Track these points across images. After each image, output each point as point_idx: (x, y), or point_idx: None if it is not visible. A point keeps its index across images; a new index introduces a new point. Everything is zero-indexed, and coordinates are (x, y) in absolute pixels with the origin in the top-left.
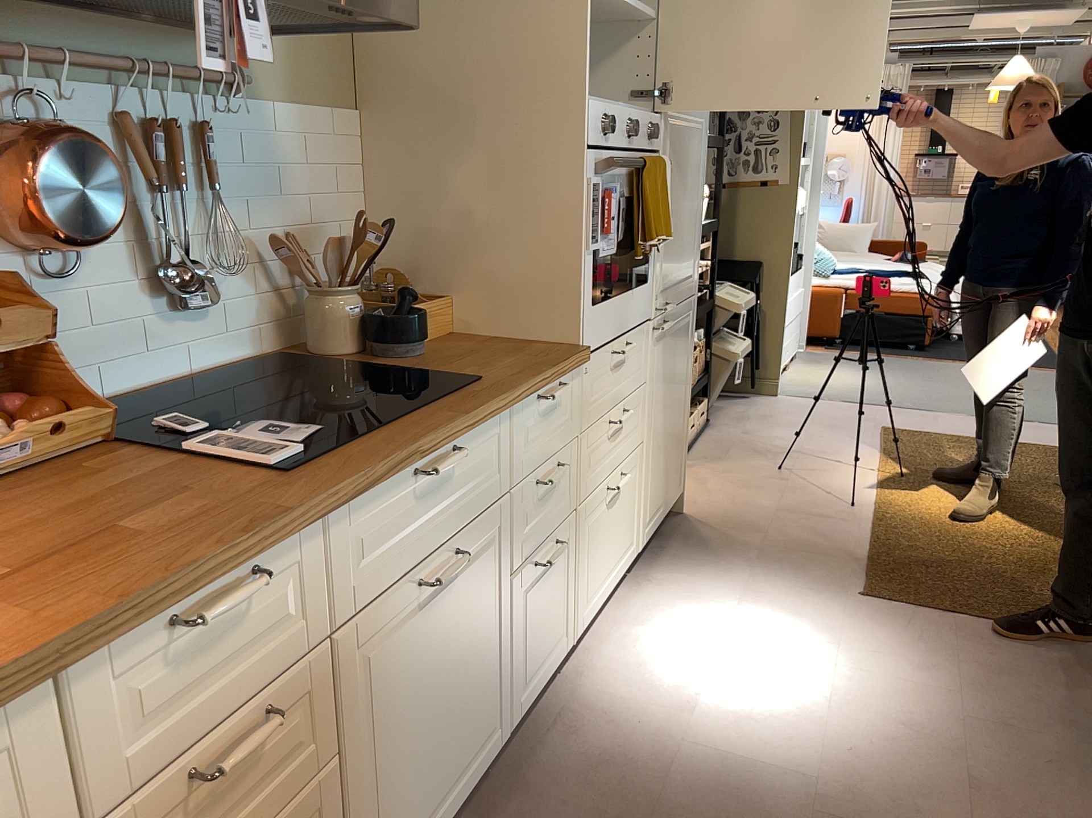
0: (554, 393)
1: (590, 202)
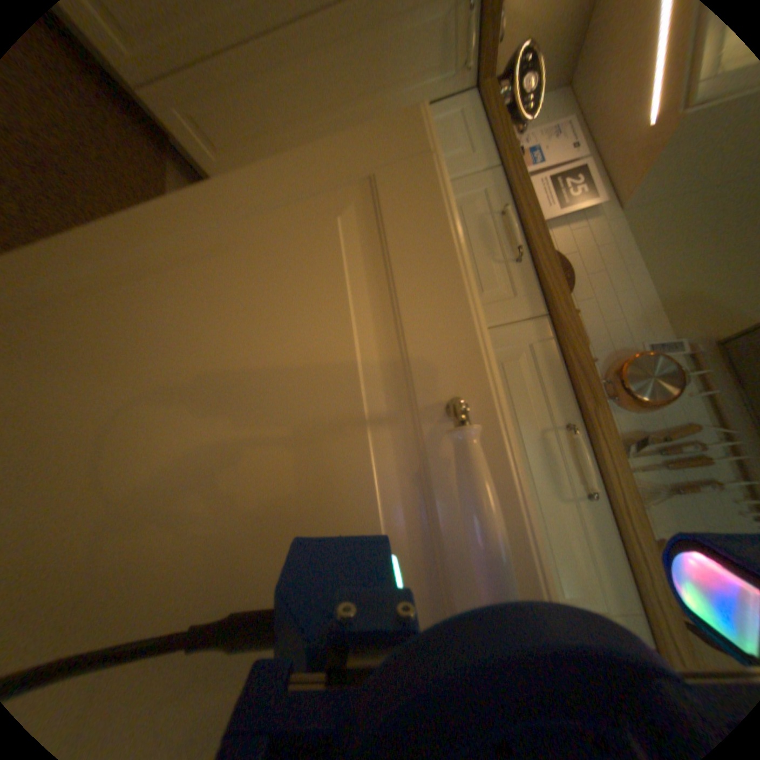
0: None
1: None
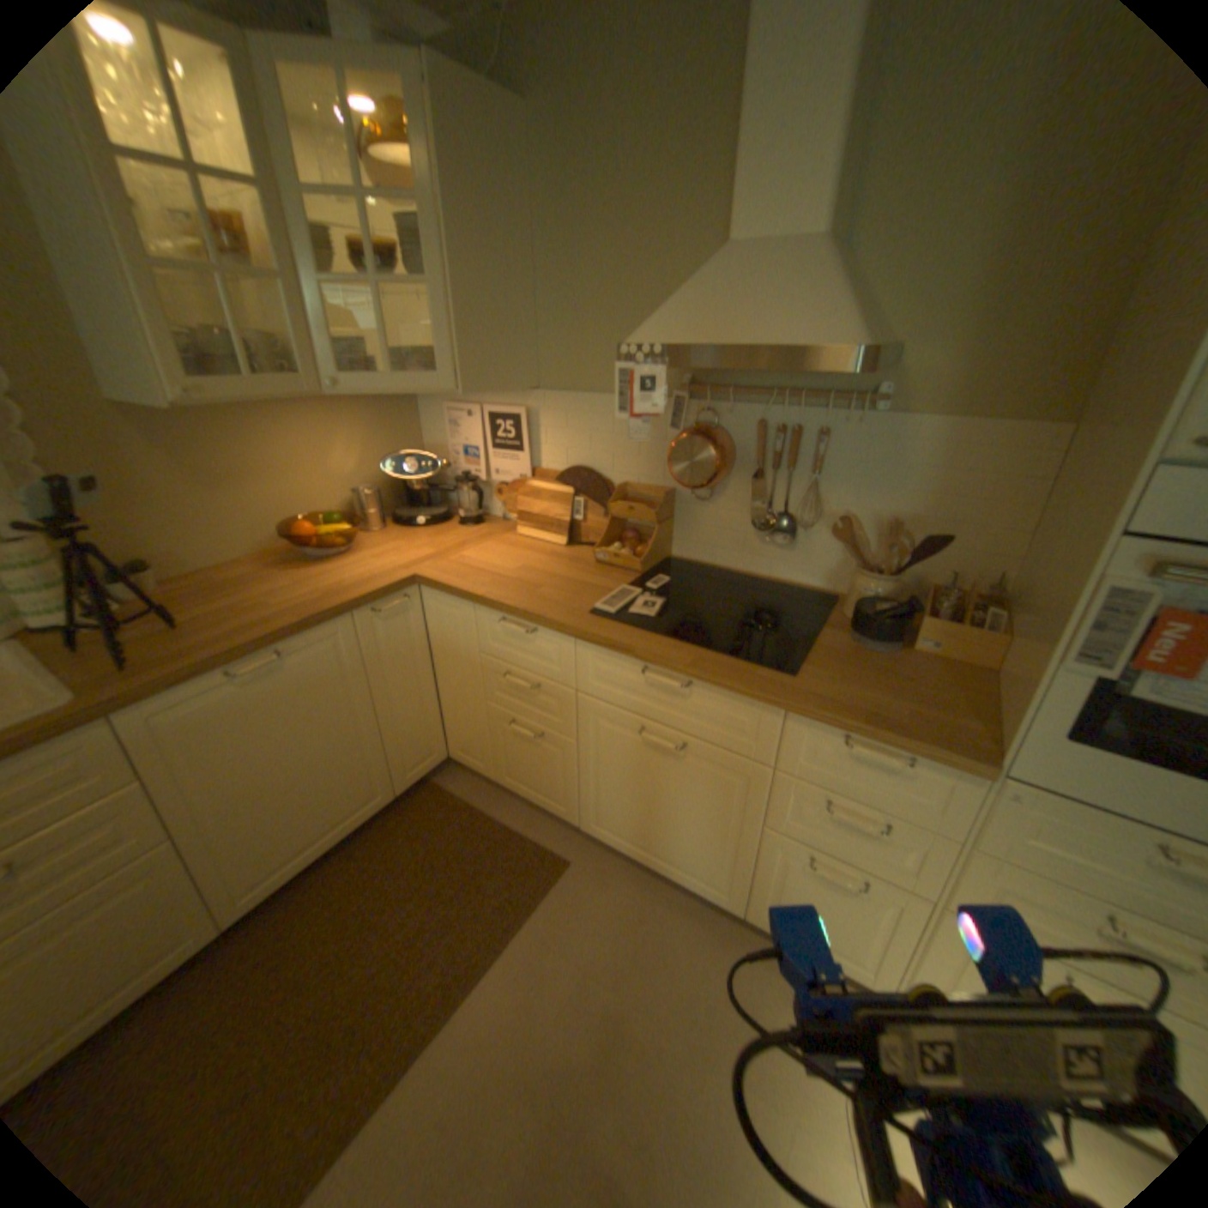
0: (862, 746)
1: (1095, 602)
